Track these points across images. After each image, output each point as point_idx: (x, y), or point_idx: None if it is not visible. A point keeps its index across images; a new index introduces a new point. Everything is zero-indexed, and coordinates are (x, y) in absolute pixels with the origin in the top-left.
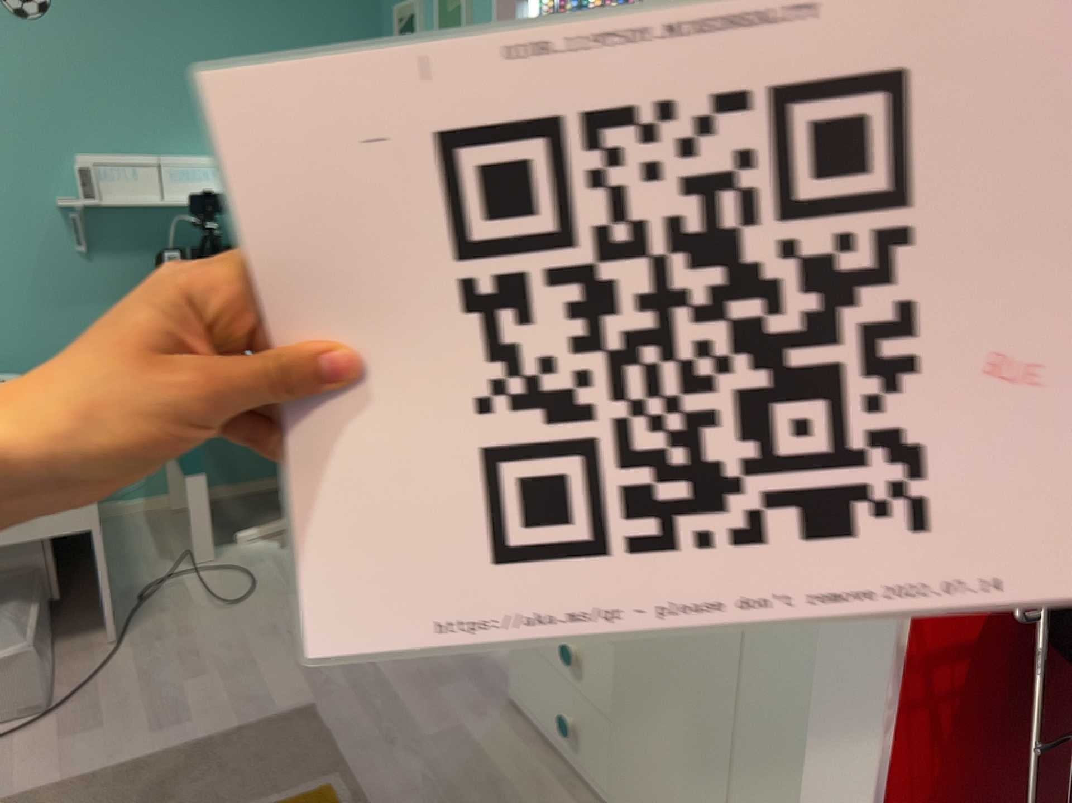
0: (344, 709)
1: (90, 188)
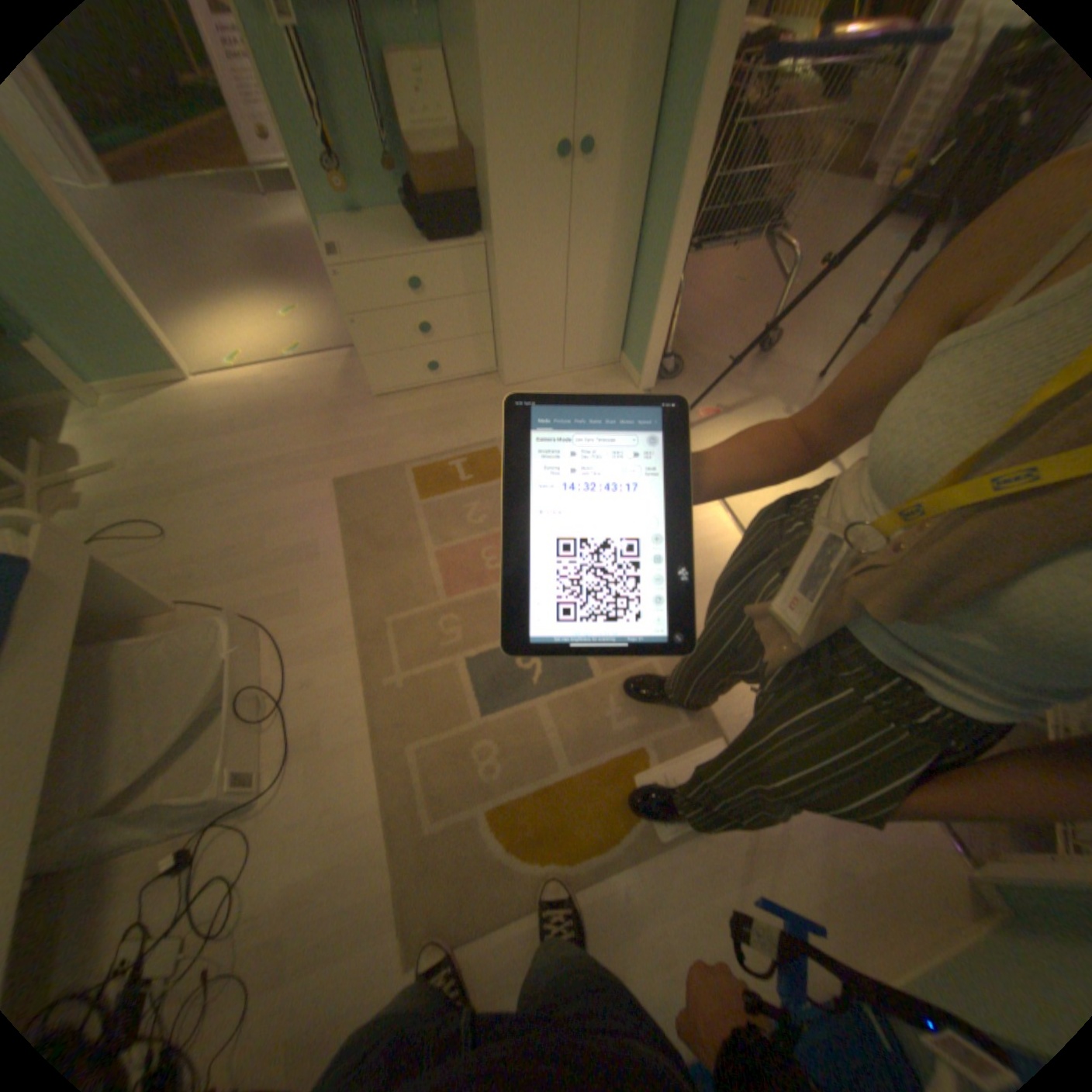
0: (344, 465)
1: None
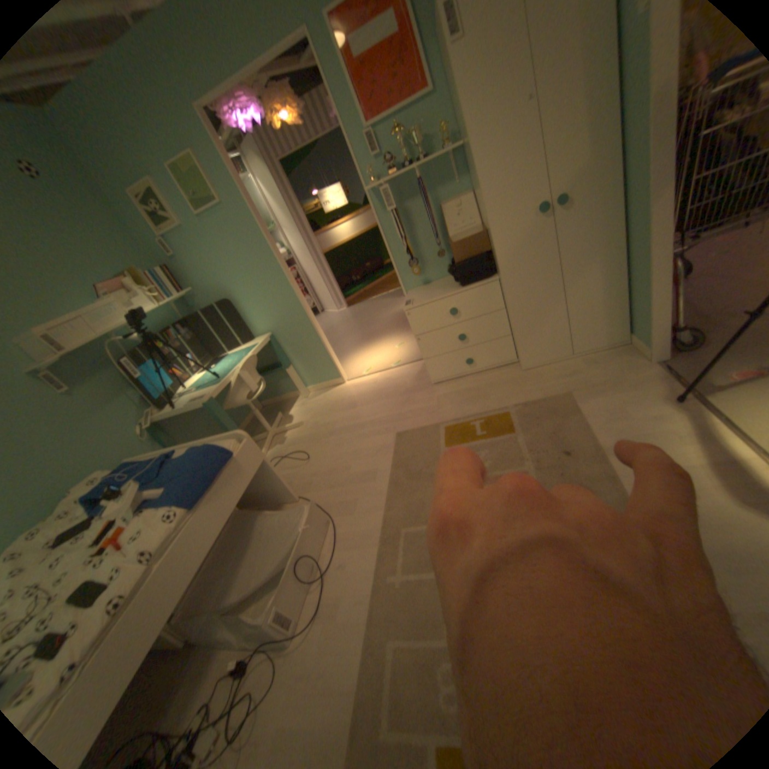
0: (405, 424)
1: (54, 344)
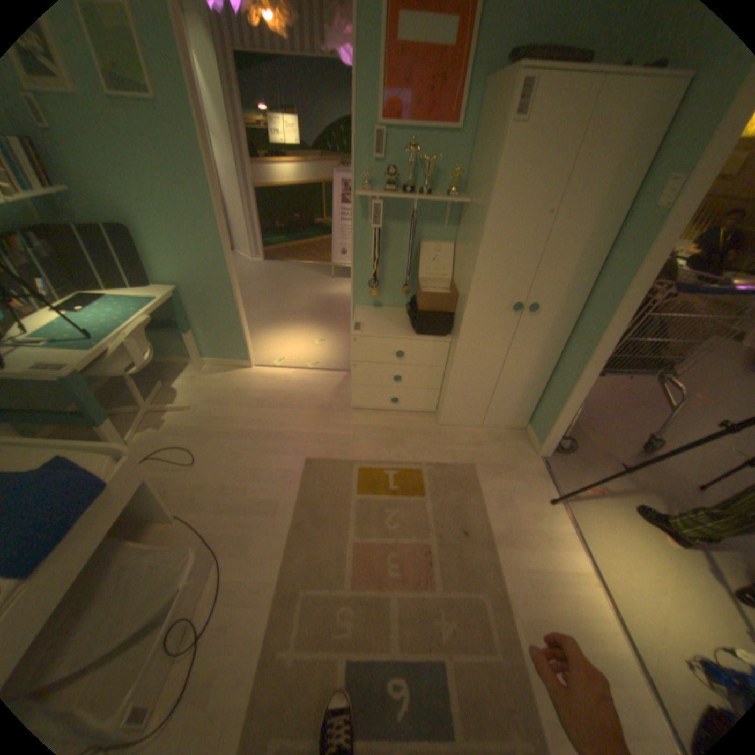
0: (317, 450)
1: None
